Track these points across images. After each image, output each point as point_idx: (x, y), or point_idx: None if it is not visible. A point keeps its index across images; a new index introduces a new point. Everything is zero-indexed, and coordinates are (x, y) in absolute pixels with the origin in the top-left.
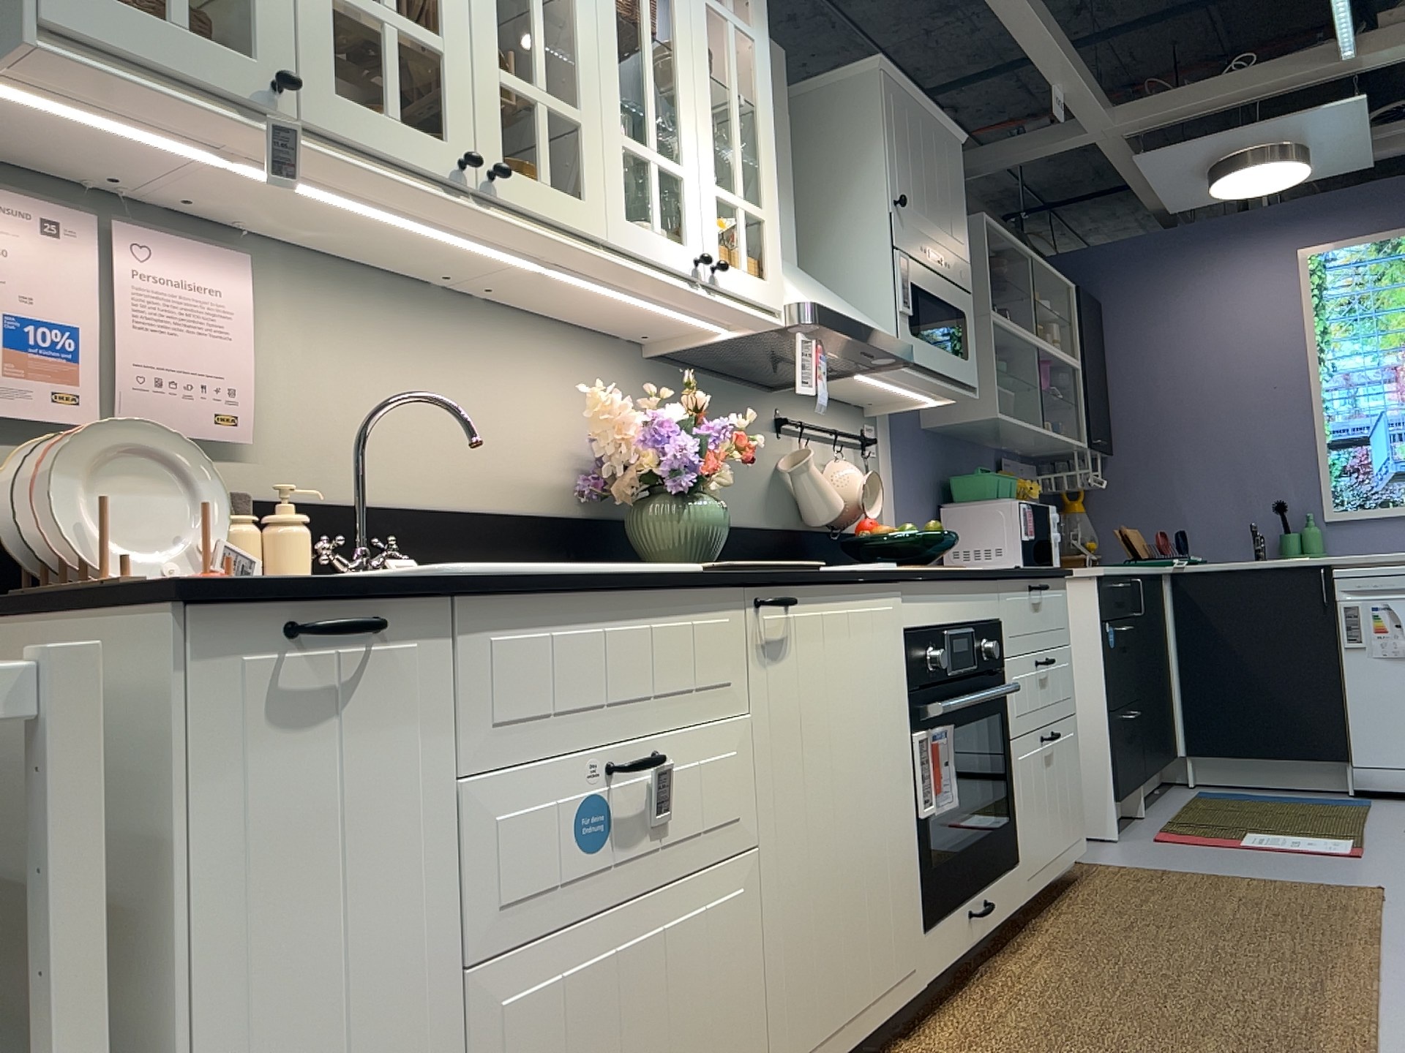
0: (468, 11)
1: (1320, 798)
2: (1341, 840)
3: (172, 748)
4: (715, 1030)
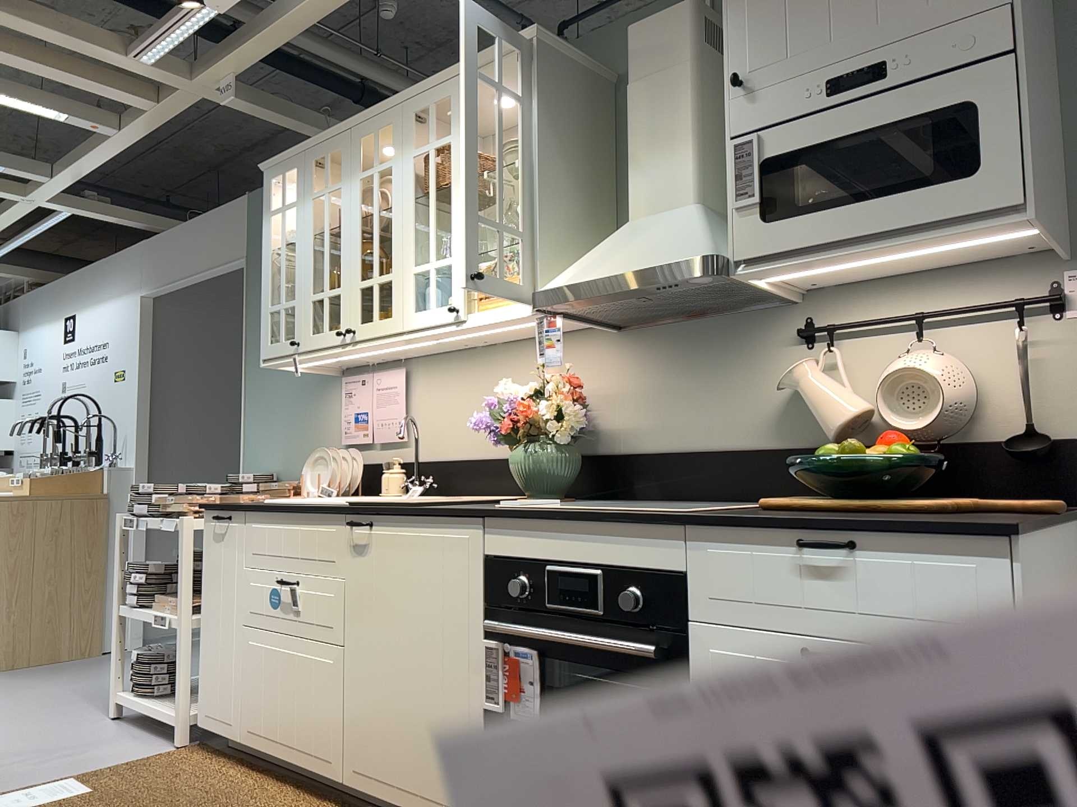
0: (348, 267)
1: None
2: None
3: (204, 541)
4: (314, 714)
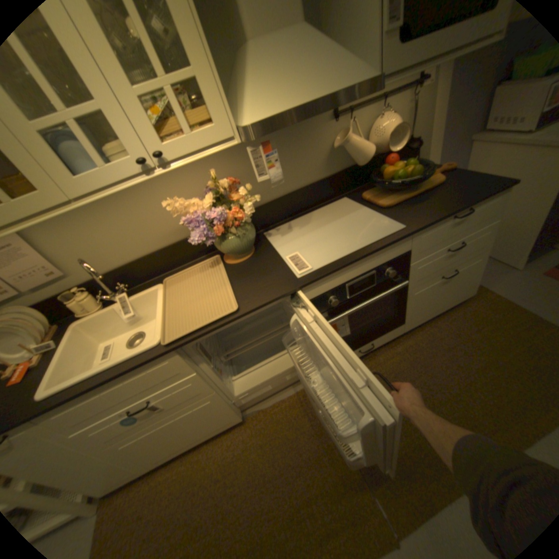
0: None
1: None
2: None
3: None
4: (209, 421)
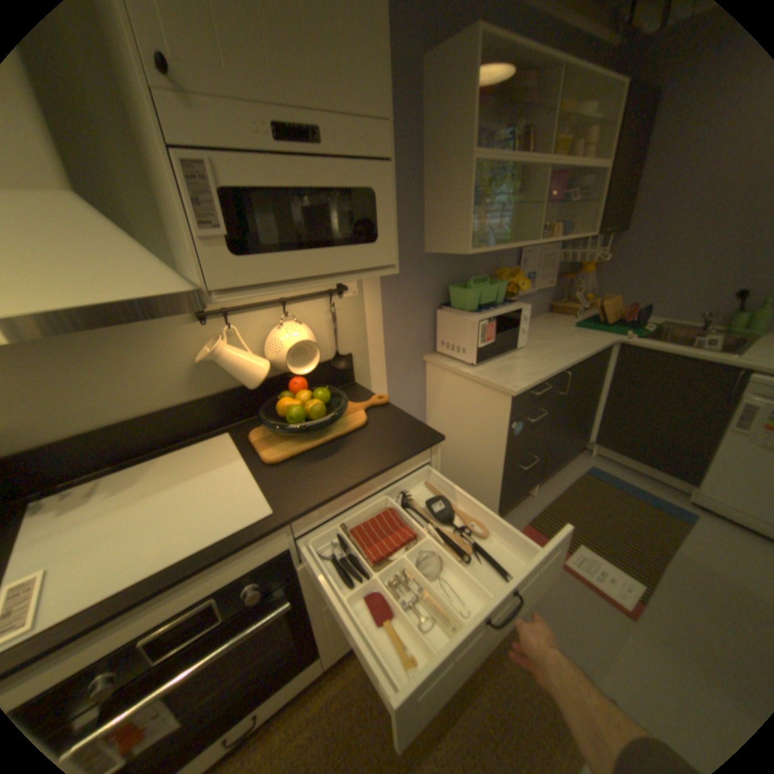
0: None
1: (664, 504)
2: (636, 586)
3: None
4: None
